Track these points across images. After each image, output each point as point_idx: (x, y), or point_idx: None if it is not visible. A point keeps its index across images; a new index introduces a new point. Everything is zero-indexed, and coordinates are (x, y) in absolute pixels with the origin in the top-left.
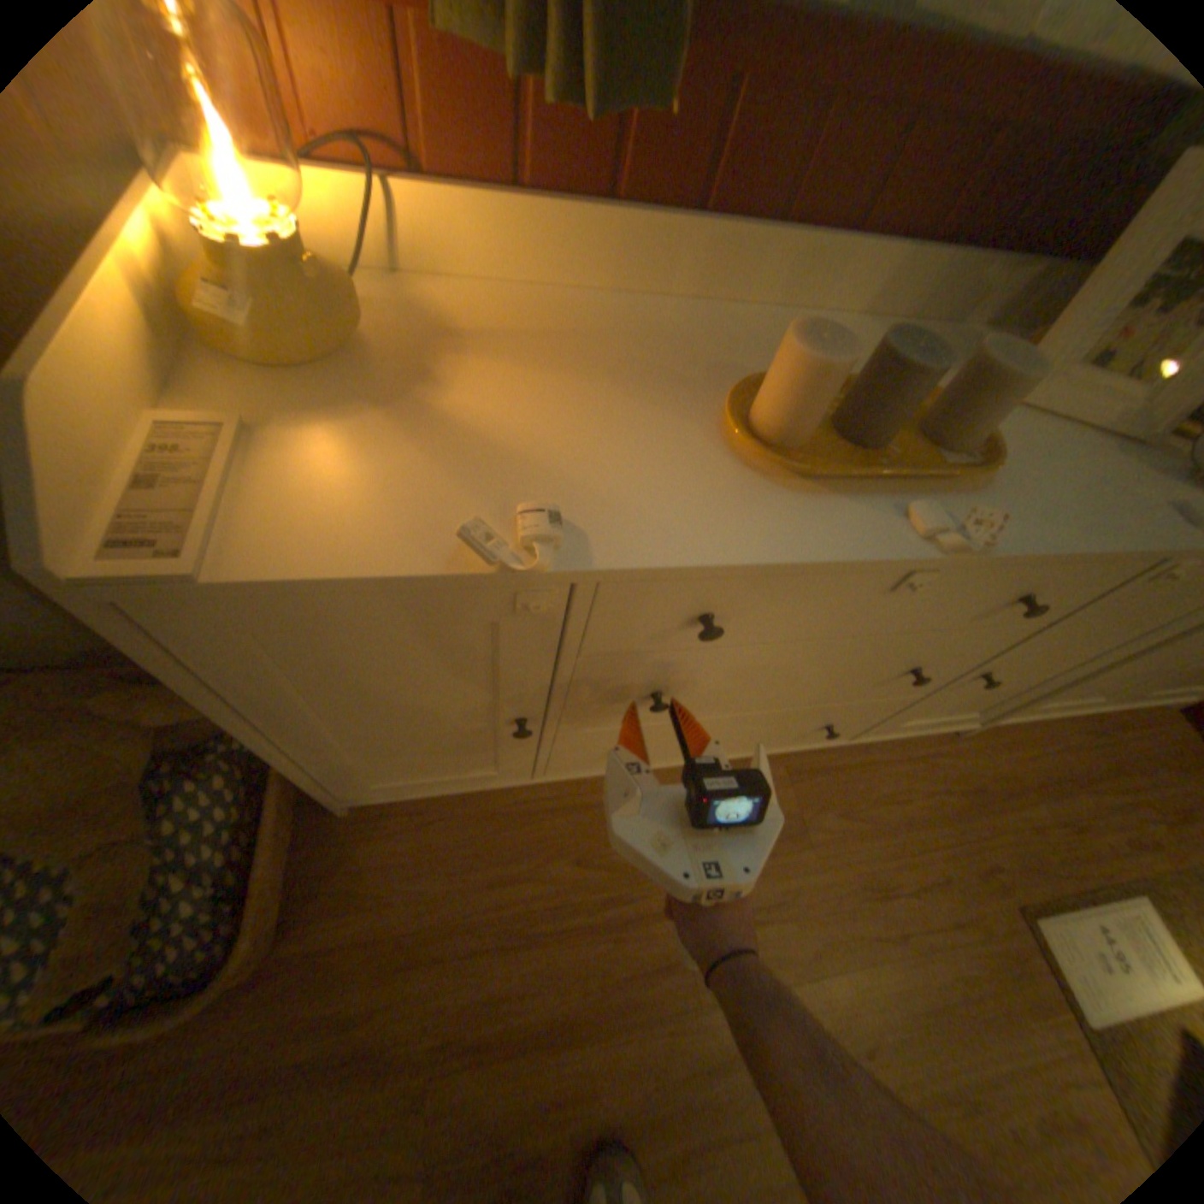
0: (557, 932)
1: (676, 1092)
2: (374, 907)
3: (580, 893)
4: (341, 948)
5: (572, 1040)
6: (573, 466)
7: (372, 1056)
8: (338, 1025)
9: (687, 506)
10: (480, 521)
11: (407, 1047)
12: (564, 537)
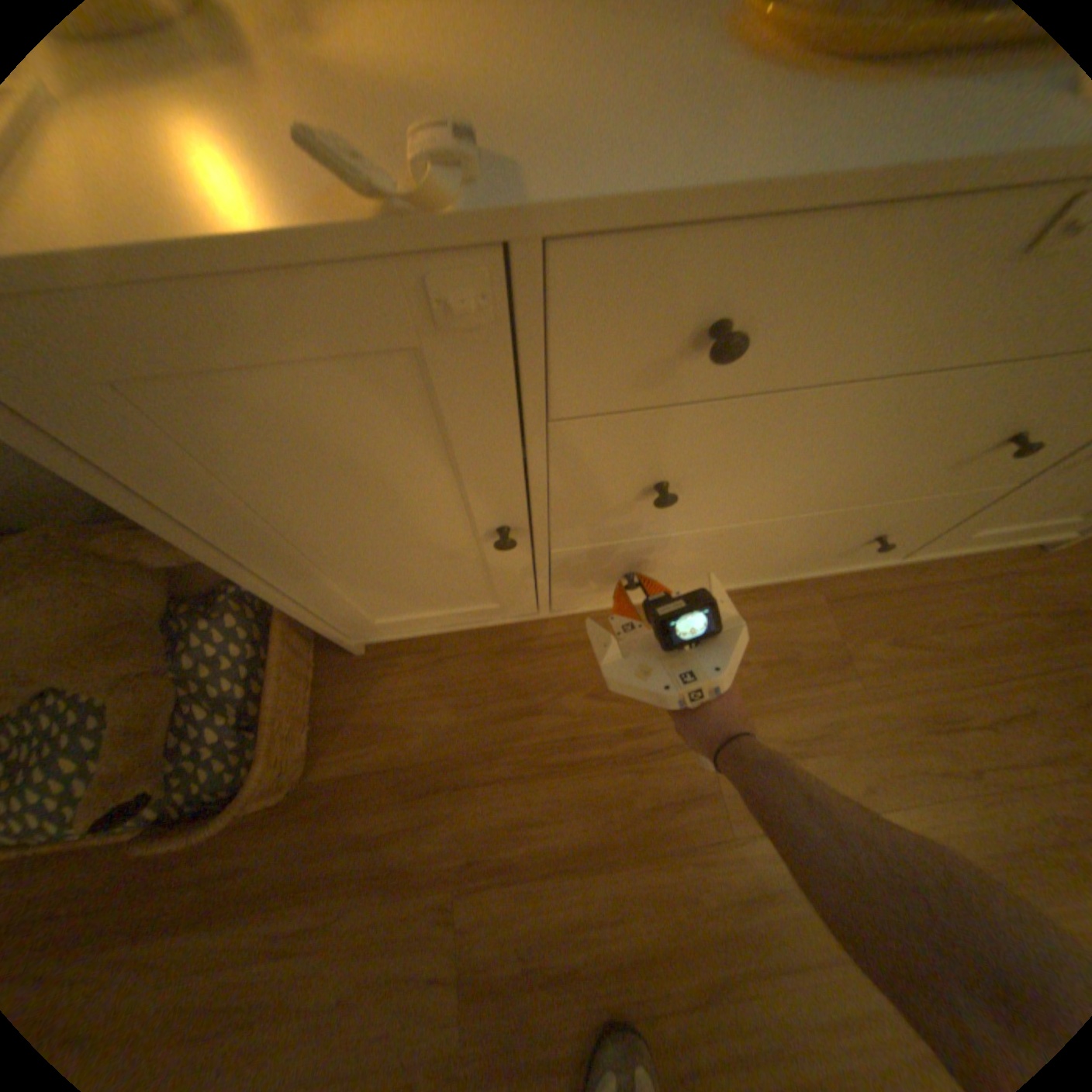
0: (575, 761)
1: (710, 920)
2: (395, 736)
3: (597, 724)
4: (367, 773)
5: (596, 864)
6: (500, 87)
7: (402, 871)
8: (369, 841)
9: (682, 113)
10: (344, 137)
11: (434, 863)
12: (477, 148)
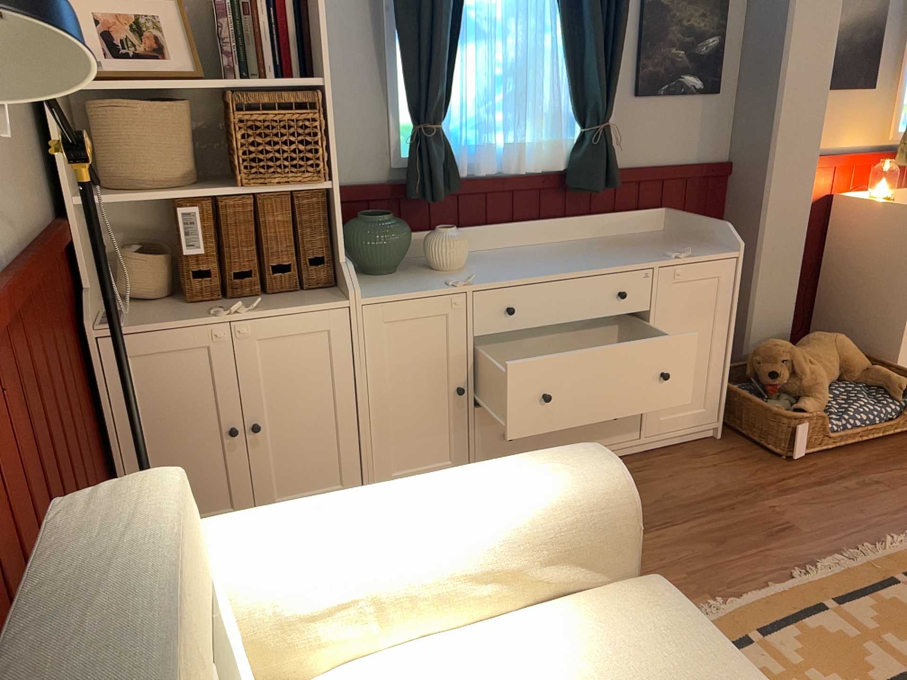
0: None
1: None
2: None
3: None
4: None
5: None
6: None
7: None
8: None
9: None
10: None
11: None
12: None
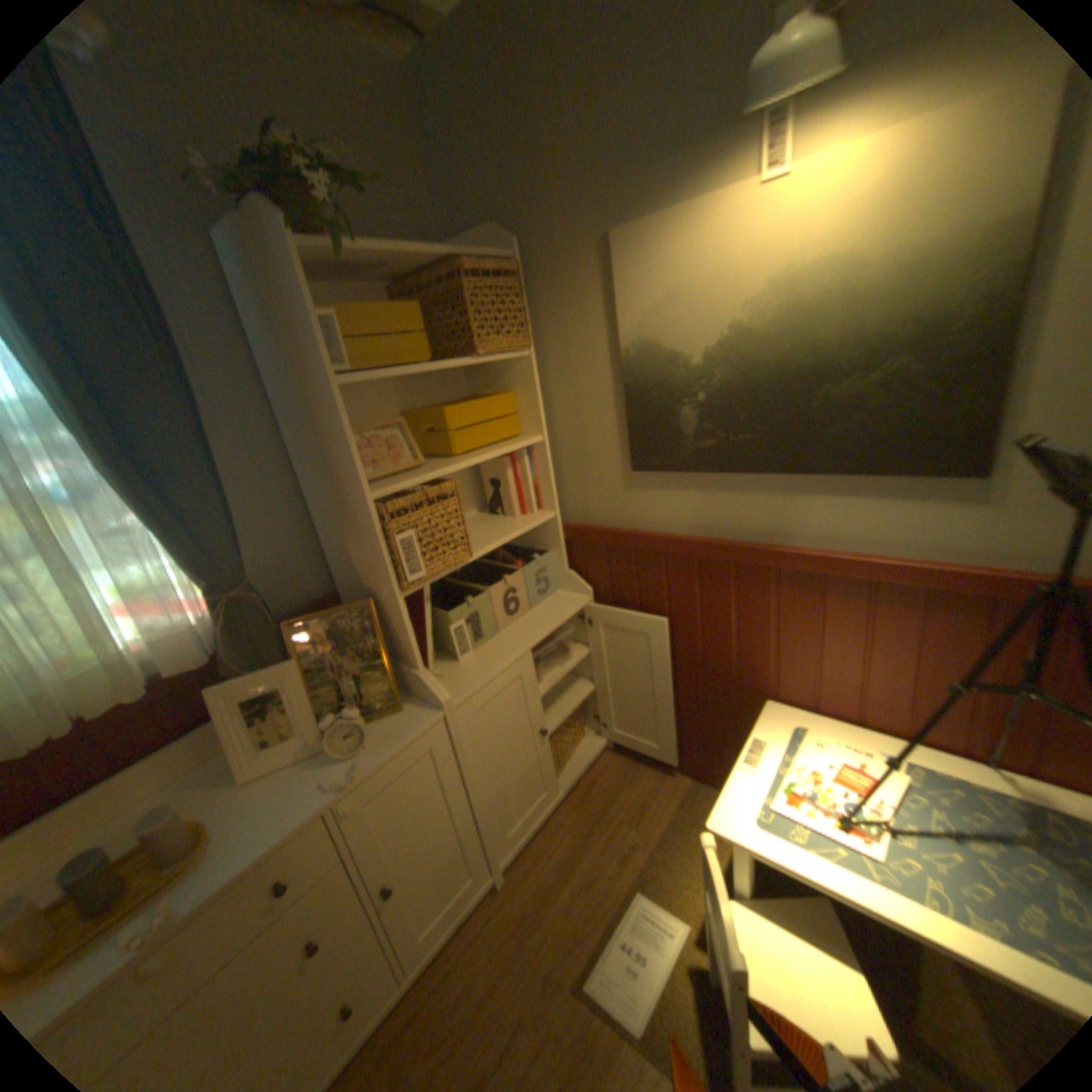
0: None
1: None
2: None
3: None
4: None
5: None
6: None
7: None
8: None
9: None
10: None
11: None
12: None
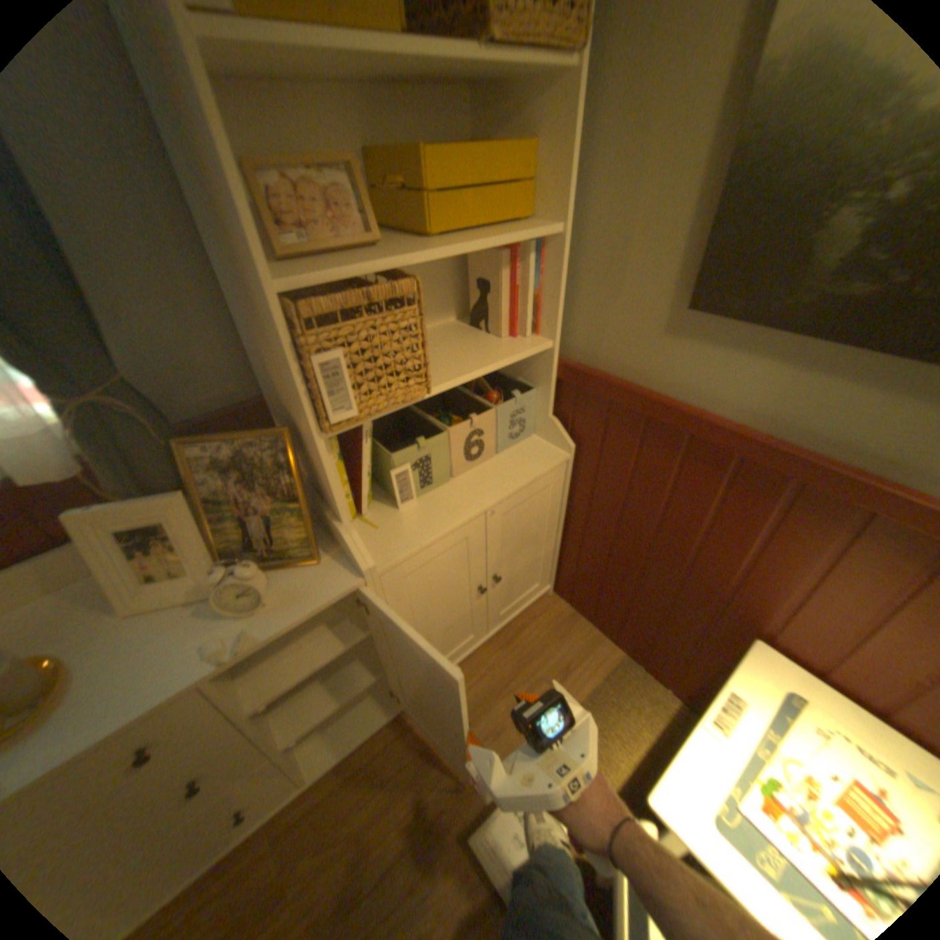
0: None
1: None
2: None
3: None
4: None
5: None
6: None
7: None
8: None
9: None
10: None
11: None
12: None
